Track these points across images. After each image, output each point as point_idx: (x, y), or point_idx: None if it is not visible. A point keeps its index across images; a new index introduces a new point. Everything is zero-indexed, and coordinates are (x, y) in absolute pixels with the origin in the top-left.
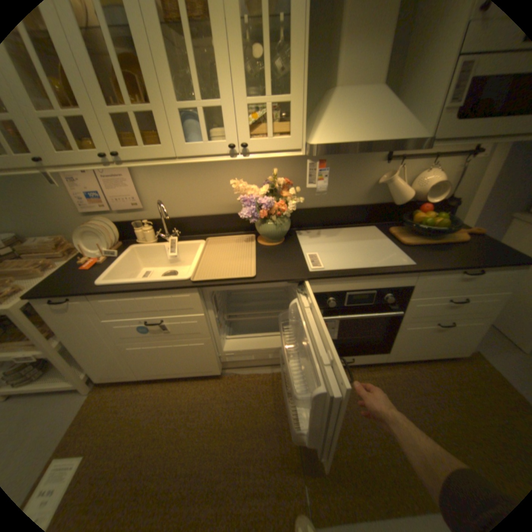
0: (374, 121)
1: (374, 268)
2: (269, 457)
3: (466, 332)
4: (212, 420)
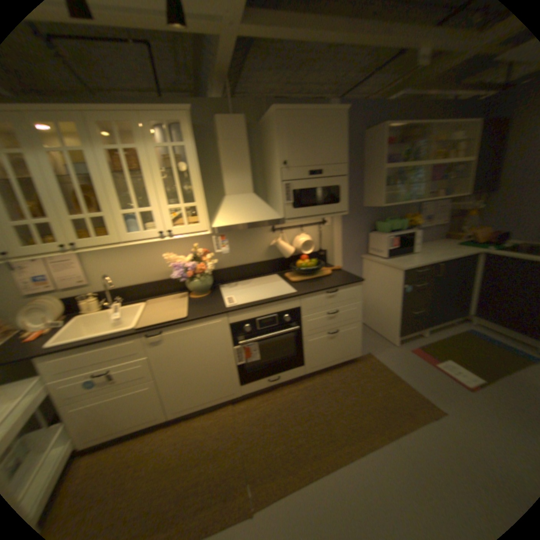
0: (250, 212)
1: (271, 298)
2: (216, 474)
3: (349, 336)
4: (163, 462)
